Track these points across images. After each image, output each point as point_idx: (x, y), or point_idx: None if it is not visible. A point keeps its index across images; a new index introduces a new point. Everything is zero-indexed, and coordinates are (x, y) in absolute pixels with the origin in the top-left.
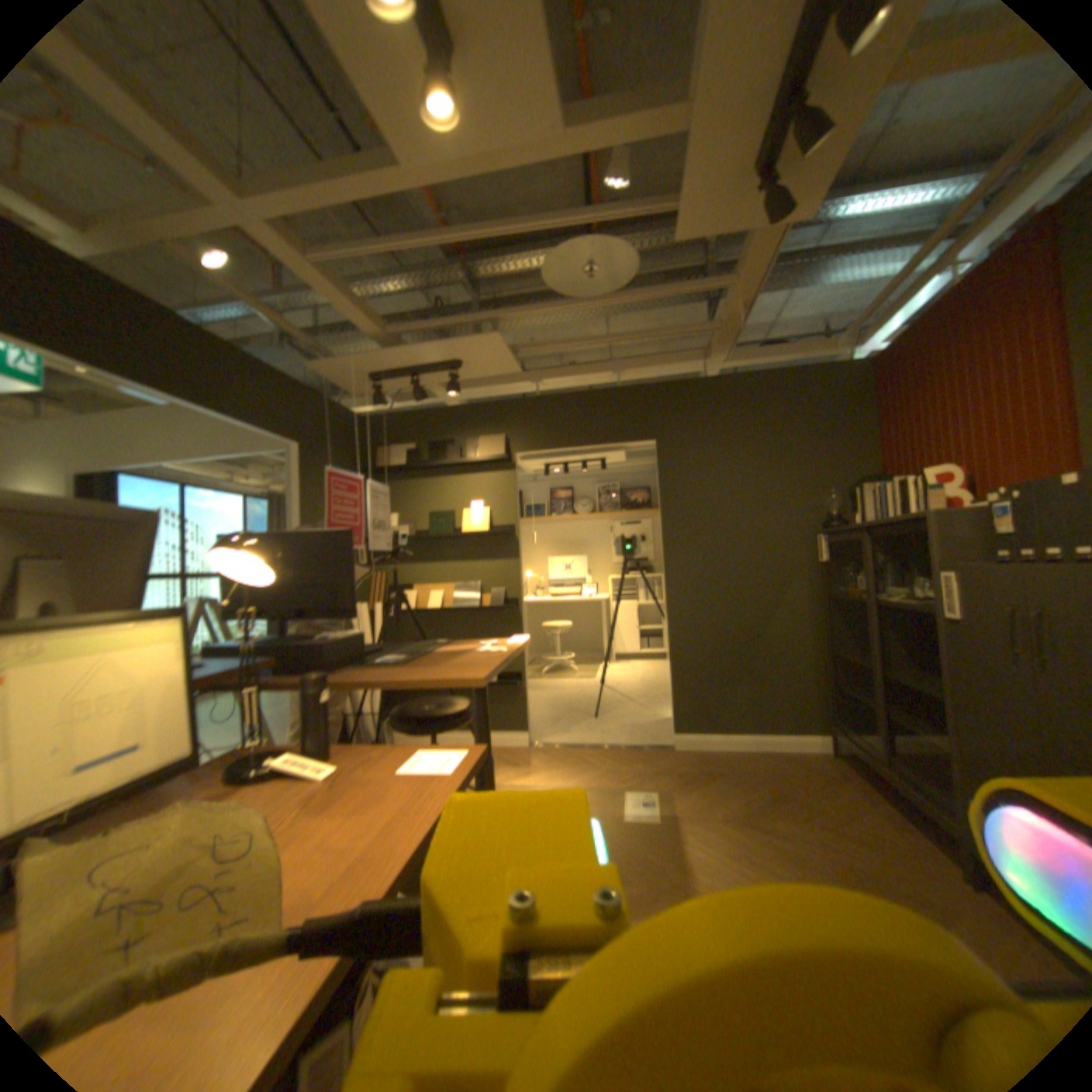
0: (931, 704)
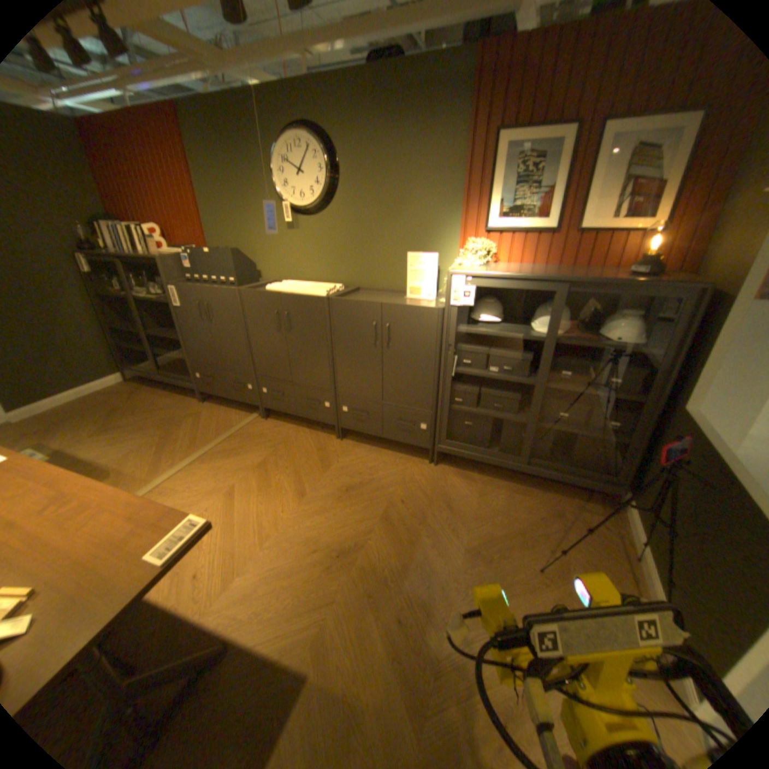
0: (167, 341)
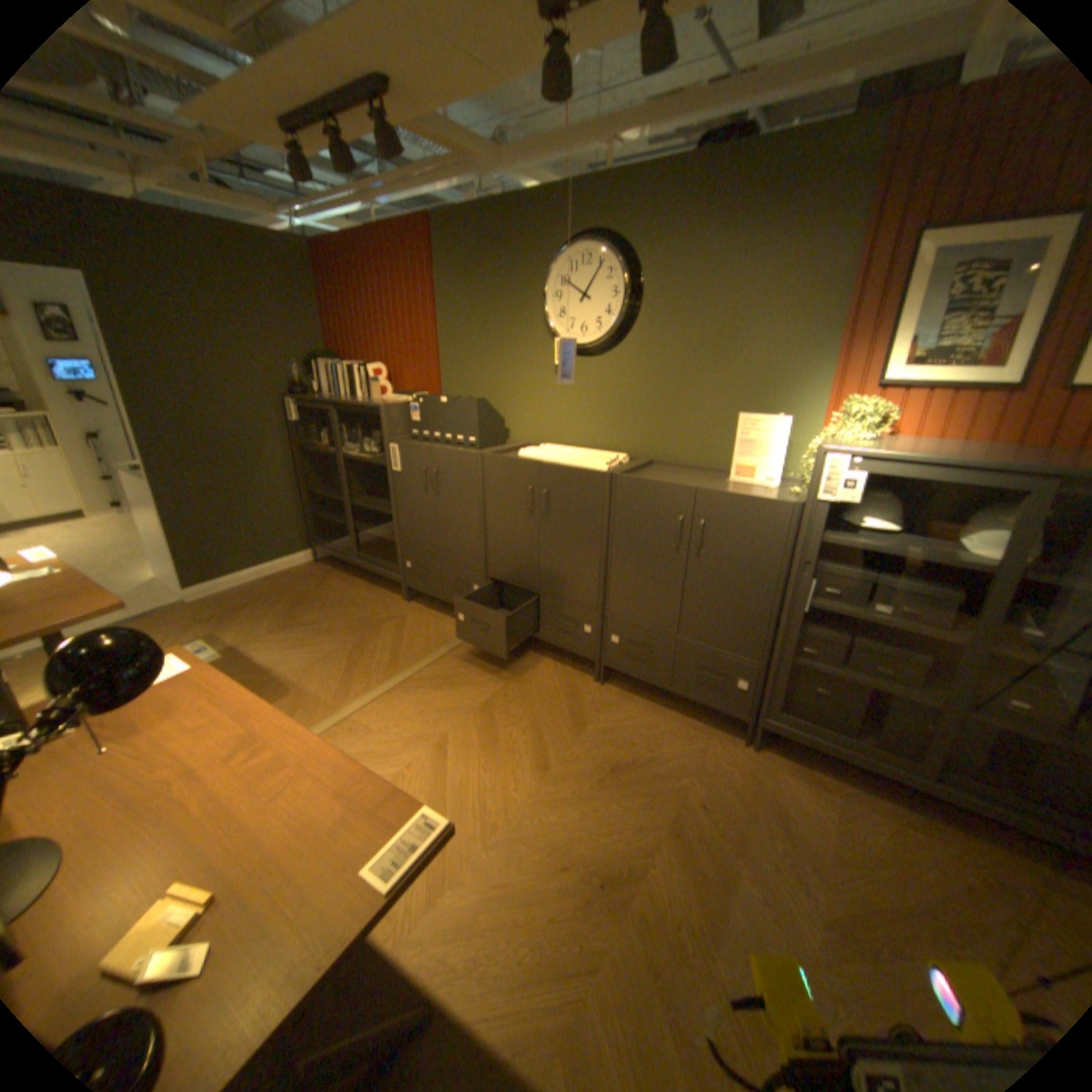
0: (373, 514)
